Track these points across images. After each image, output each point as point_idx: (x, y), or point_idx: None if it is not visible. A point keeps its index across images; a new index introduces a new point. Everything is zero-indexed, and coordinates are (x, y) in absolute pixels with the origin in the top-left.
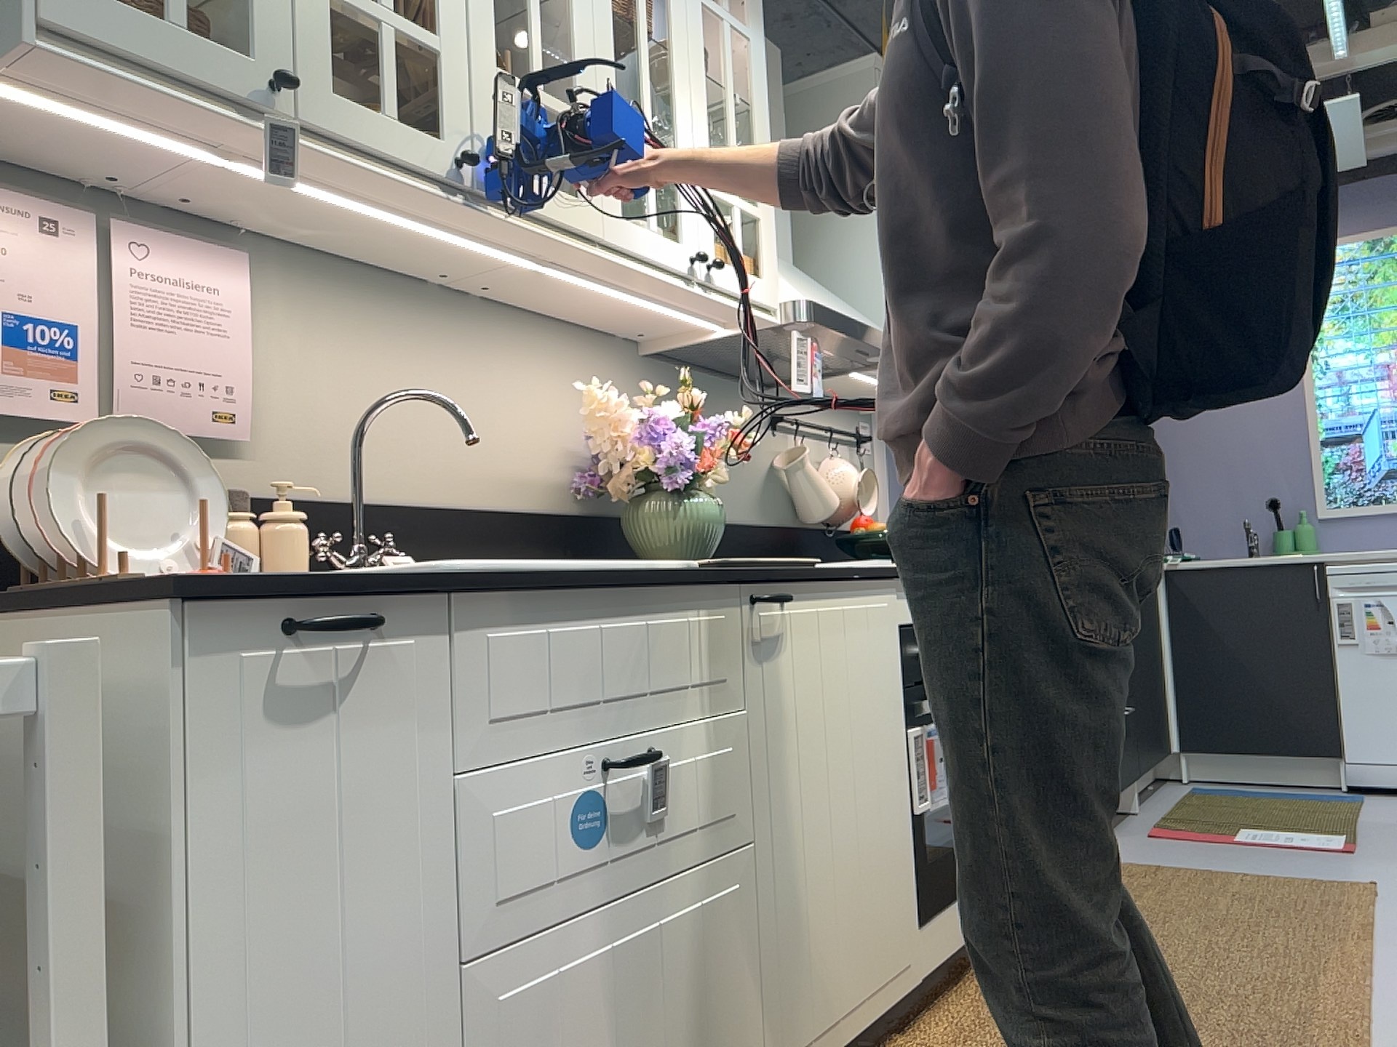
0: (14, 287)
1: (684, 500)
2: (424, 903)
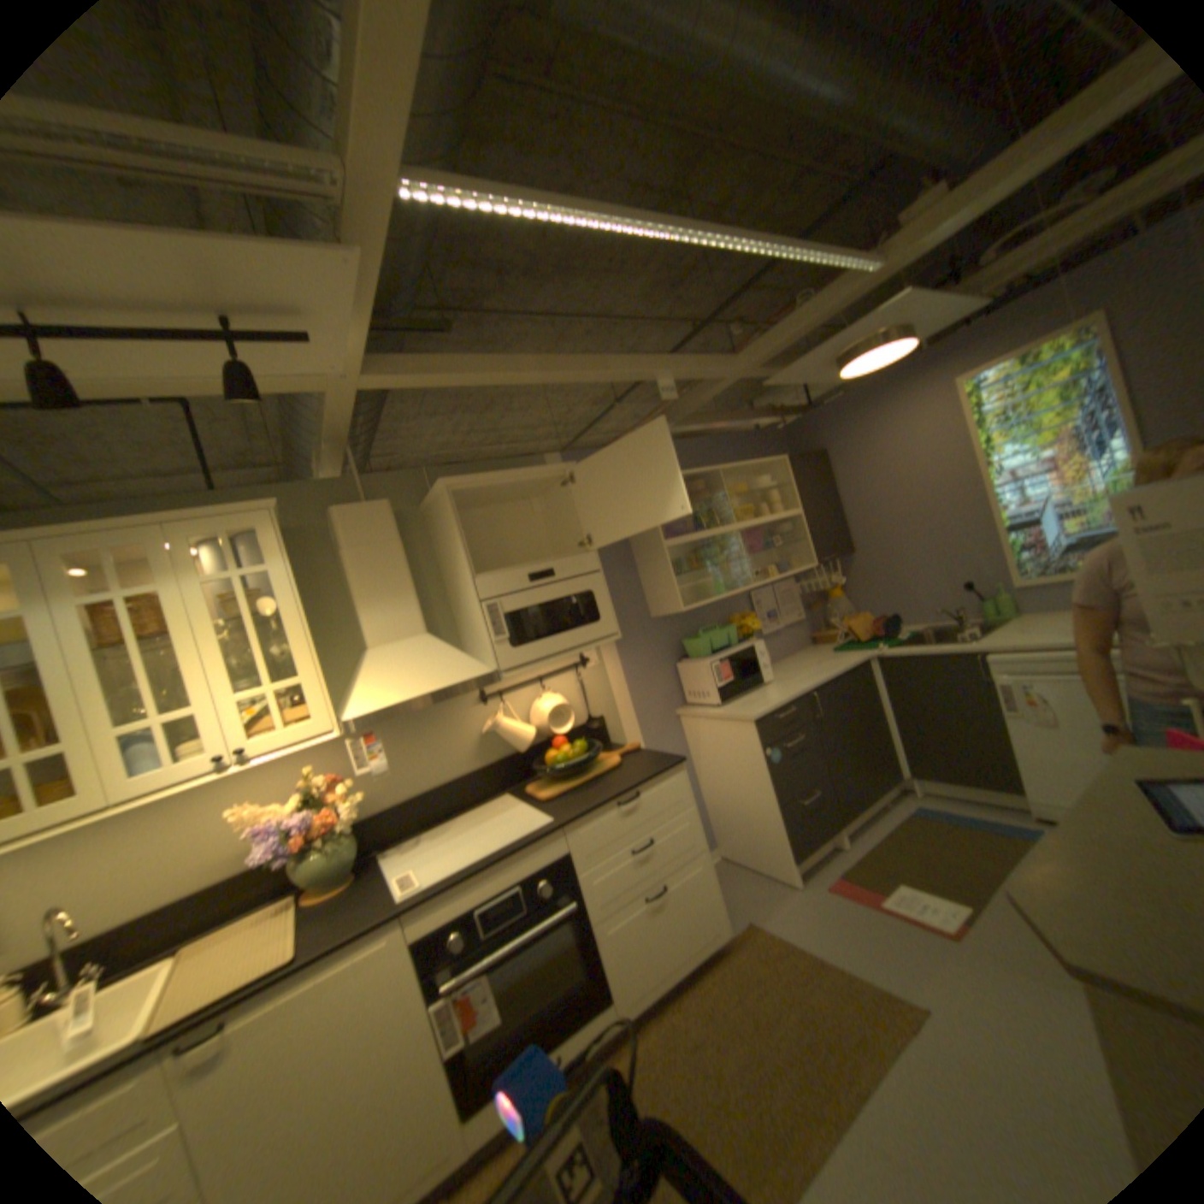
0: None
1: (304, 860)
2: None
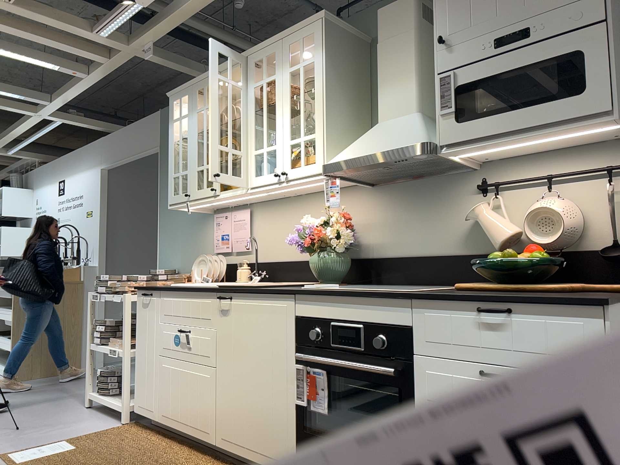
0: (221, 230)
1: (314, 256)
2: (155, 341)
